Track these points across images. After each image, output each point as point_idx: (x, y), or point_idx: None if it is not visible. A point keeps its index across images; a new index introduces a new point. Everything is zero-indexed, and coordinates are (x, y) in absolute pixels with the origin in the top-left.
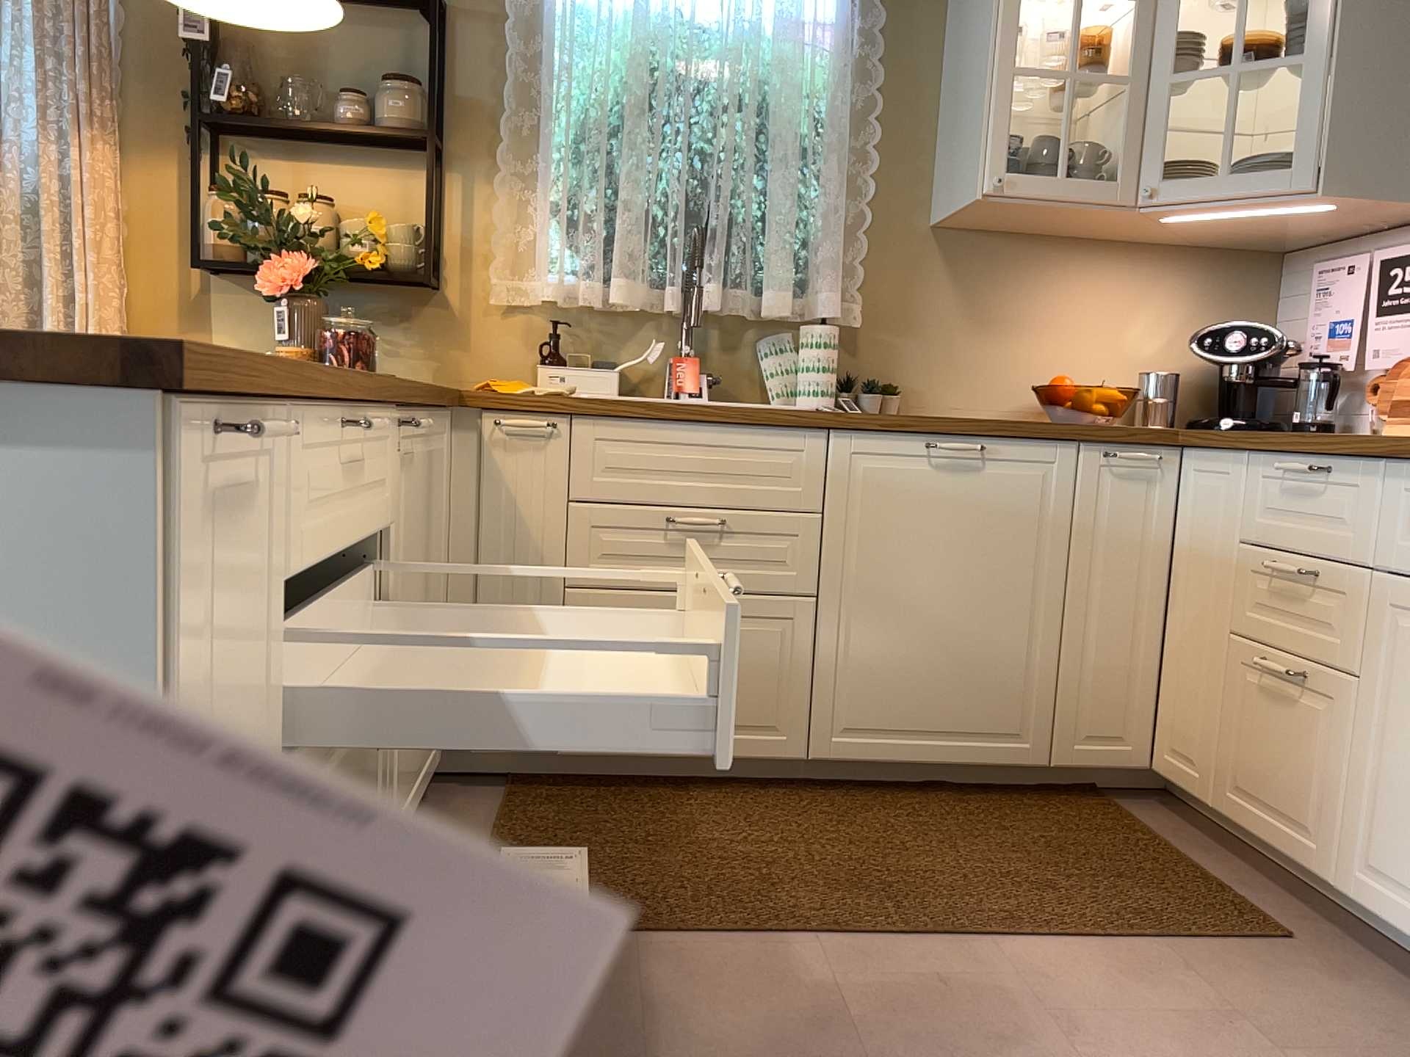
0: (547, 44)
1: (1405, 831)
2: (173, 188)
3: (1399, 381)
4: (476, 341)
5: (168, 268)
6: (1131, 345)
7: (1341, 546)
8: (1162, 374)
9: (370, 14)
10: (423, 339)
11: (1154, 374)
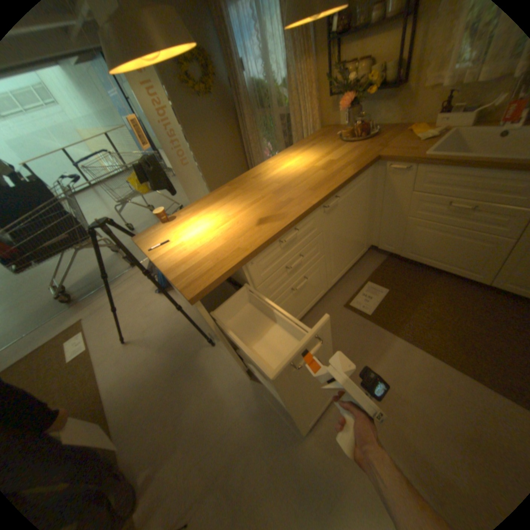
0: None
1: None
2: (326, 63)
3: None
4: (417, 102)
5: (326, 92)
6: None
7: None
8: None
9: None
10: (398, 104)
11: None
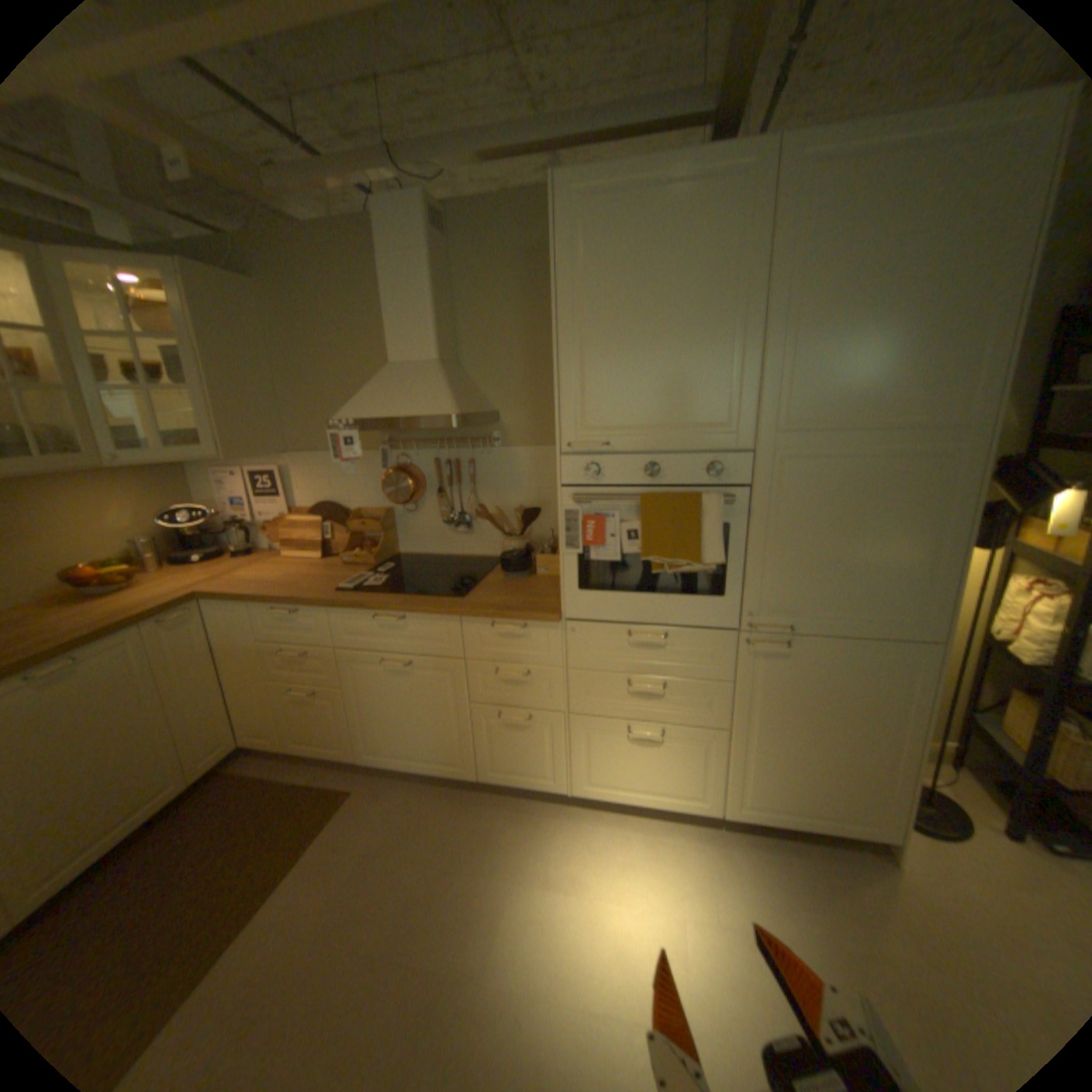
0: None
1: (377, 737)
2: None
3: (276, 529)
4: None
5: None
6: (110, 527)
7: (313, 641)
8: (137, 537)
9: None
10: None
11: (131, 538)
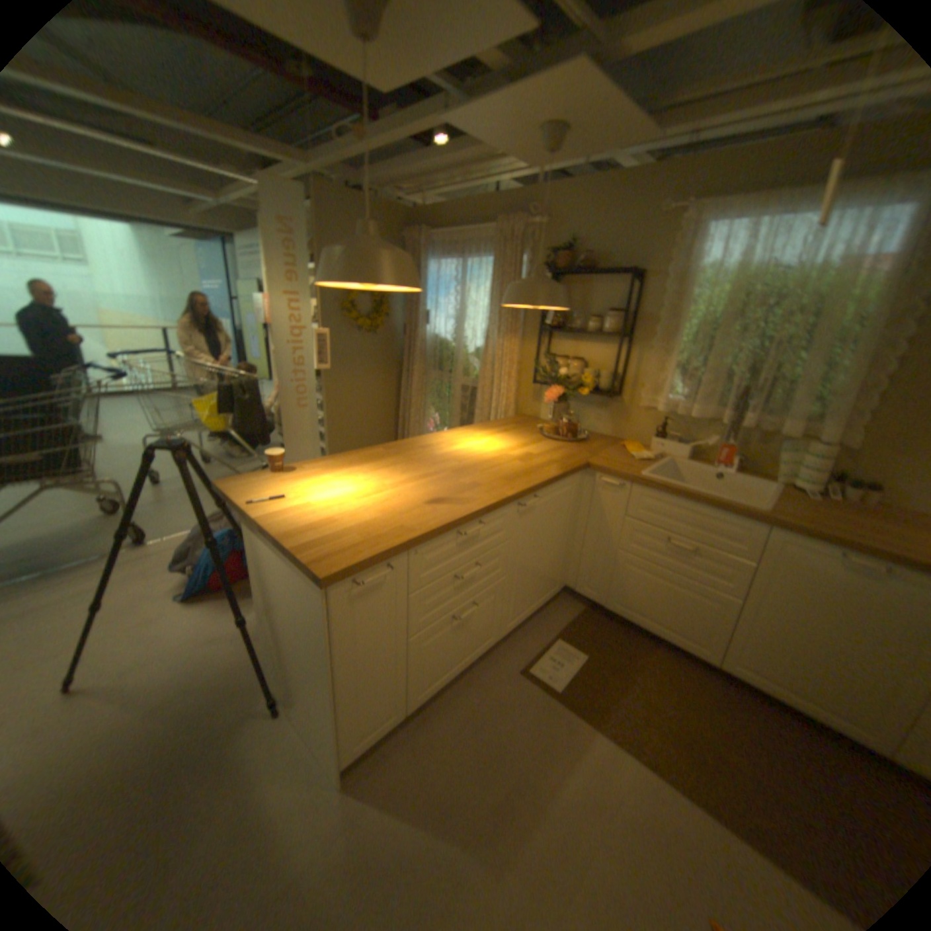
0: (689, 285)
1: None
2: (534, 350)
3: None
4: (632, 420)
5: (529, 378)
6: None
7: None
8: None
9: (611, 277)
10: (610, 415)
11: None
